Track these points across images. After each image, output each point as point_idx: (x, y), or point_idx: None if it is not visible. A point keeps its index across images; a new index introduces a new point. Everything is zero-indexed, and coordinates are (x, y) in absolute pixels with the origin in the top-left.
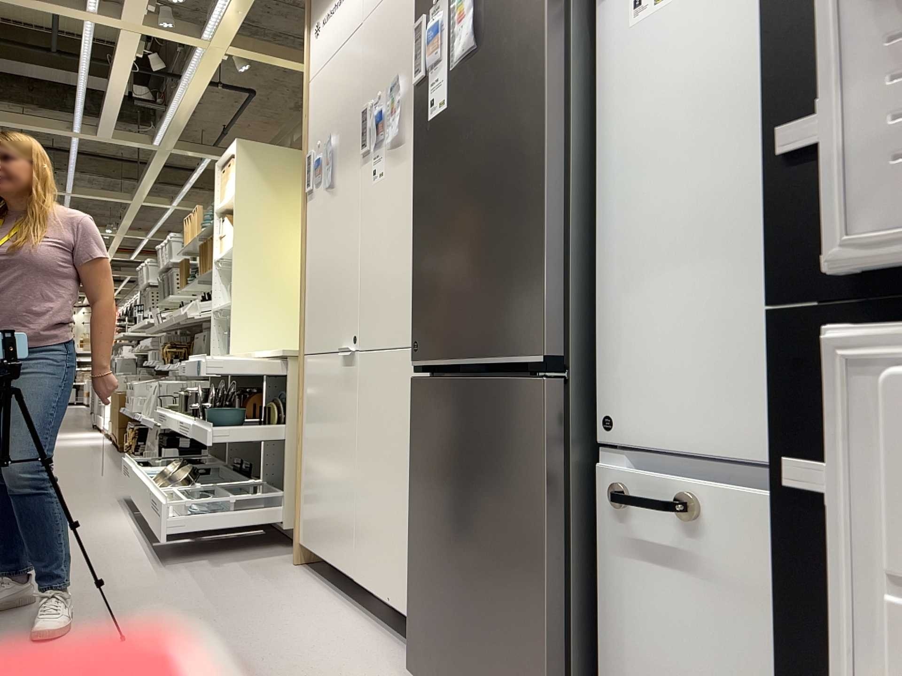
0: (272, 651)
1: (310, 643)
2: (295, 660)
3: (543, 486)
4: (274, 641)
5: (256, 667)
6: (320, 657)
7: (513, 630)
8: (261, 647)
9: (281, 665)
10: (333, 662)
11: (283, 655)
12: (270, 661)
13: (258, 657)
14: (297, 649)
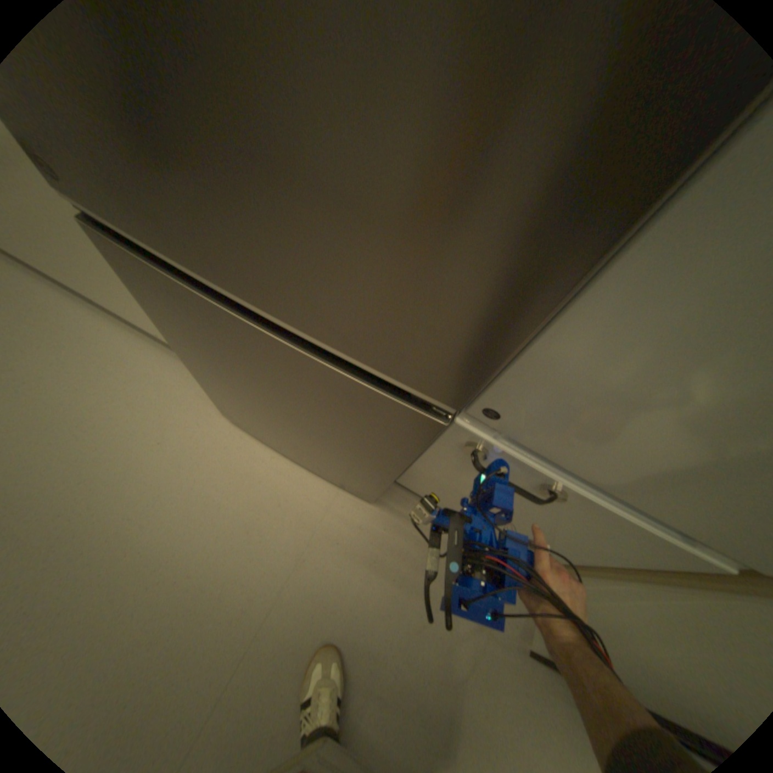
0: (70, 415)
1: (100, 389)
2: (103, 418)
3: (401, 454)
4: (61, 399)
5: (73, 446)
6: (126, 406)
7: (345, 465)
8: (53, 413)
9: (97, 433)
10: (141, 408)
11: (87, 416)
12: (80, 431)
13: (63, 429)
14: (94, 402)
